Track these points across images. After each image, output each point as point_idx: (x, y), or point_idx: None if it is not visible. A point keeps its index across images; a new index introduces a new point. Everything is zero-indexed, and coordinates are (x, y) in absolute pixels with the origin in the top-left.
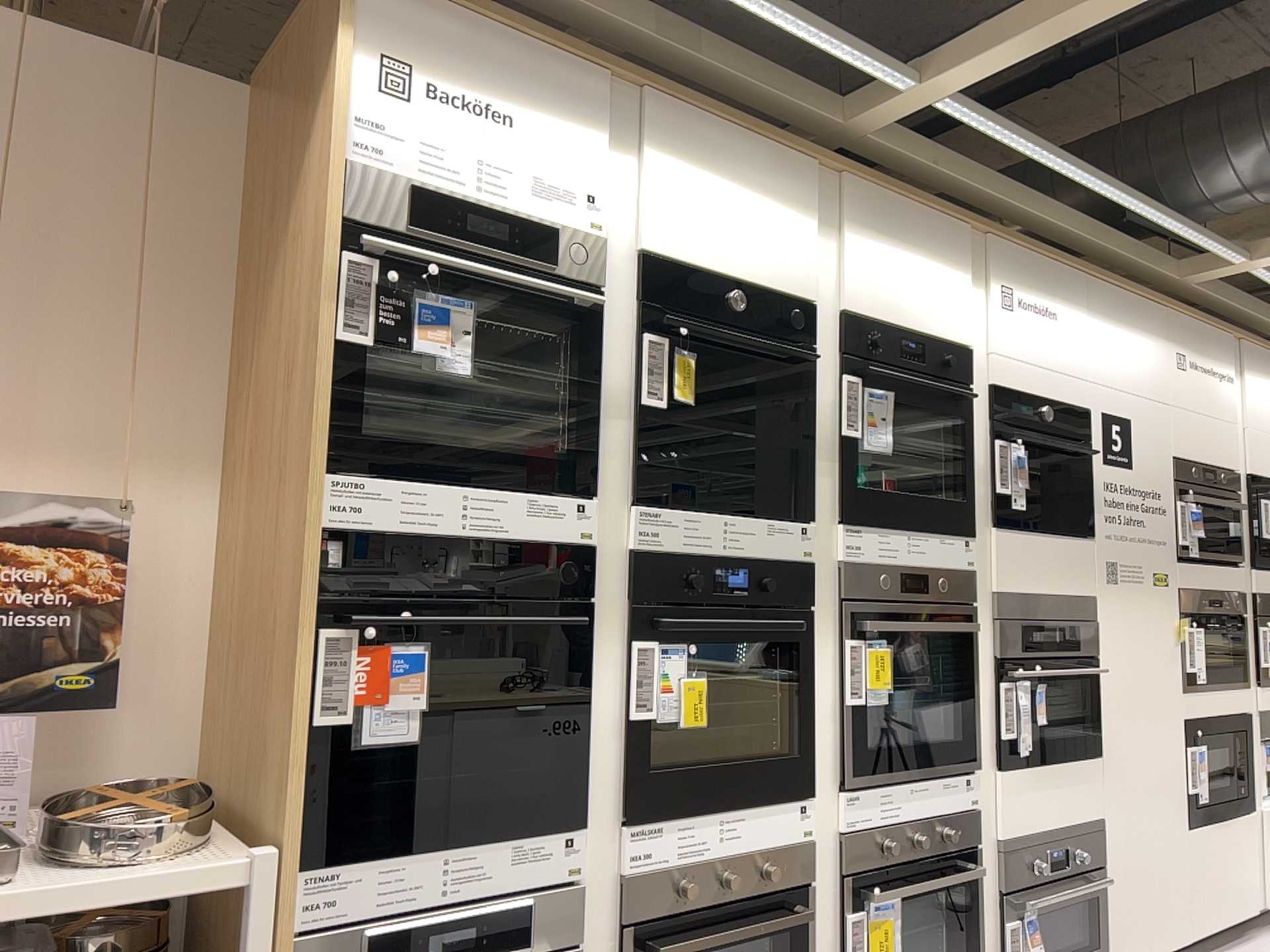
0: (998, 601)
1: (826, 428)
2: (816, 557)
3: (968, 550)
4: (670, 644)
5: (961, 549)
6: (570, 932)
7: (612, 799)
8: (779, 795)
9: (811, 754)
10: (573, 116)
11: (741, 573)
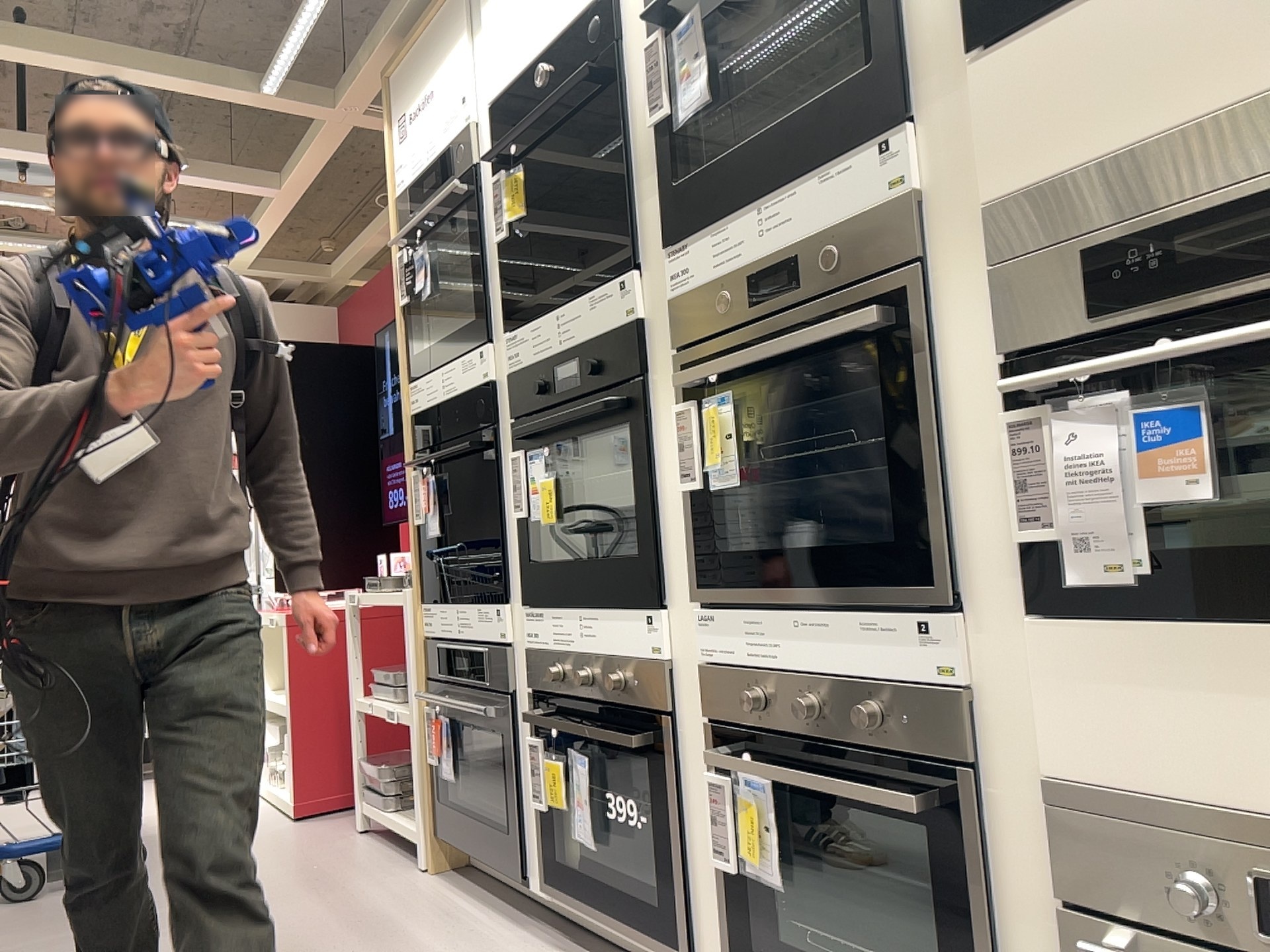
0: (991, 225)
1: (644, 132)
2: (648, 308)
3: (886, 159)
4: (544, 448)
5: (869, 167)
6: (503, 683)
7: (522, 585)
8: (624, 602)
9: (652, 557)
10: (450, 48)
11: (575, 362)
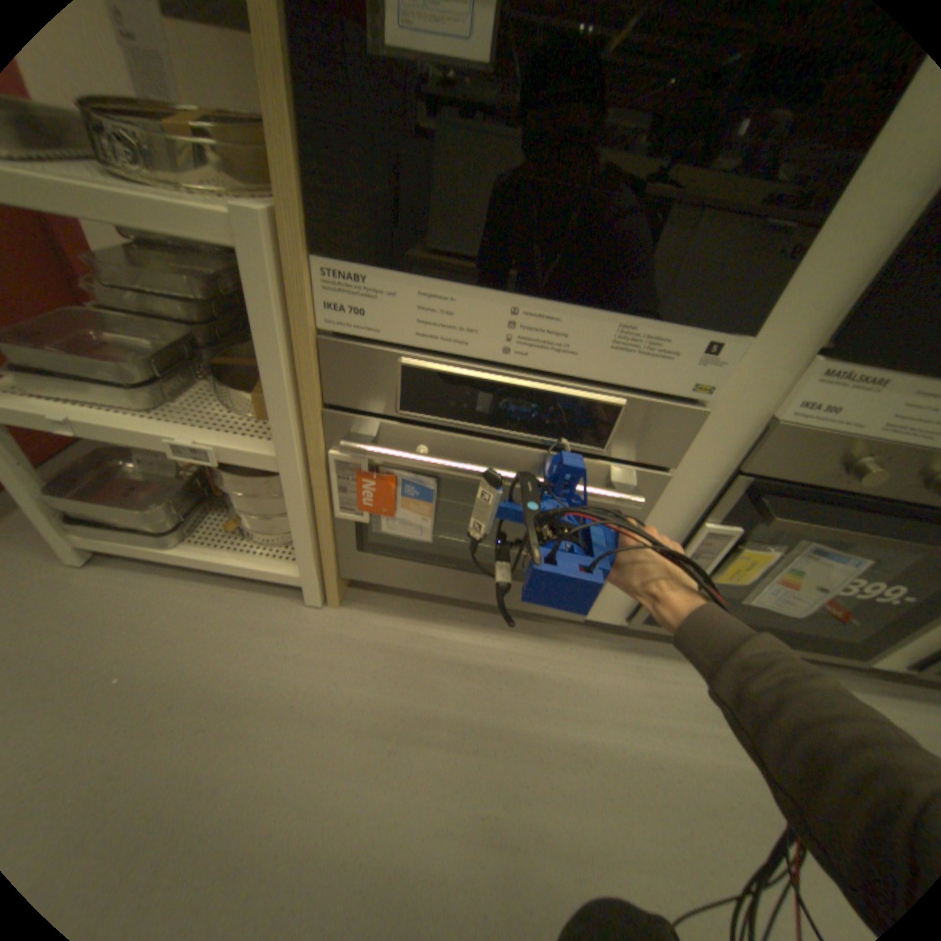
0: None
1: None
2: None
3: None
4: None
5: None
6: (664, 455)
7: (828, 308)
8: None
9: None
10: None
11: None
